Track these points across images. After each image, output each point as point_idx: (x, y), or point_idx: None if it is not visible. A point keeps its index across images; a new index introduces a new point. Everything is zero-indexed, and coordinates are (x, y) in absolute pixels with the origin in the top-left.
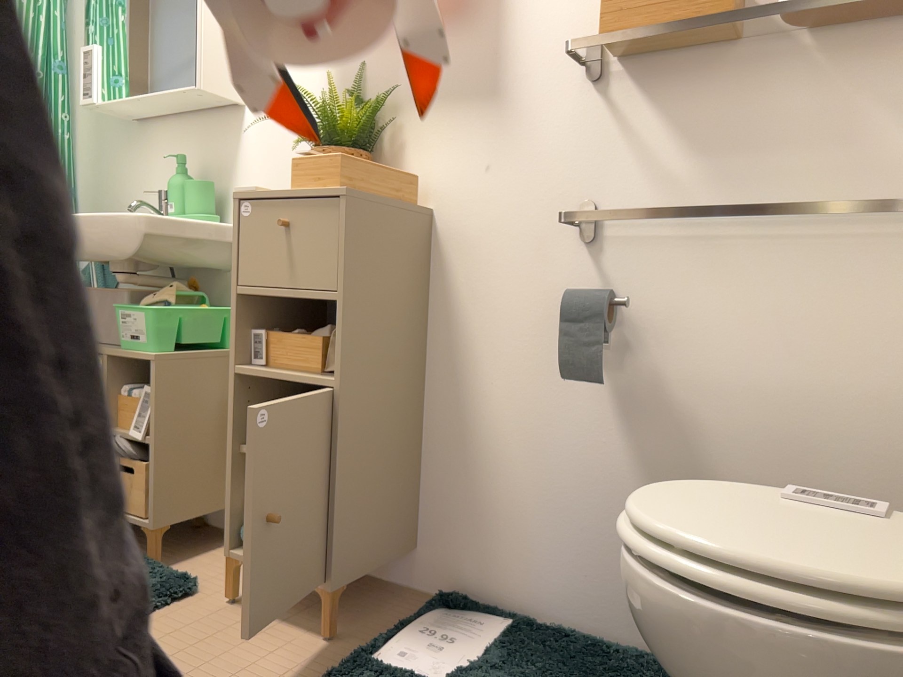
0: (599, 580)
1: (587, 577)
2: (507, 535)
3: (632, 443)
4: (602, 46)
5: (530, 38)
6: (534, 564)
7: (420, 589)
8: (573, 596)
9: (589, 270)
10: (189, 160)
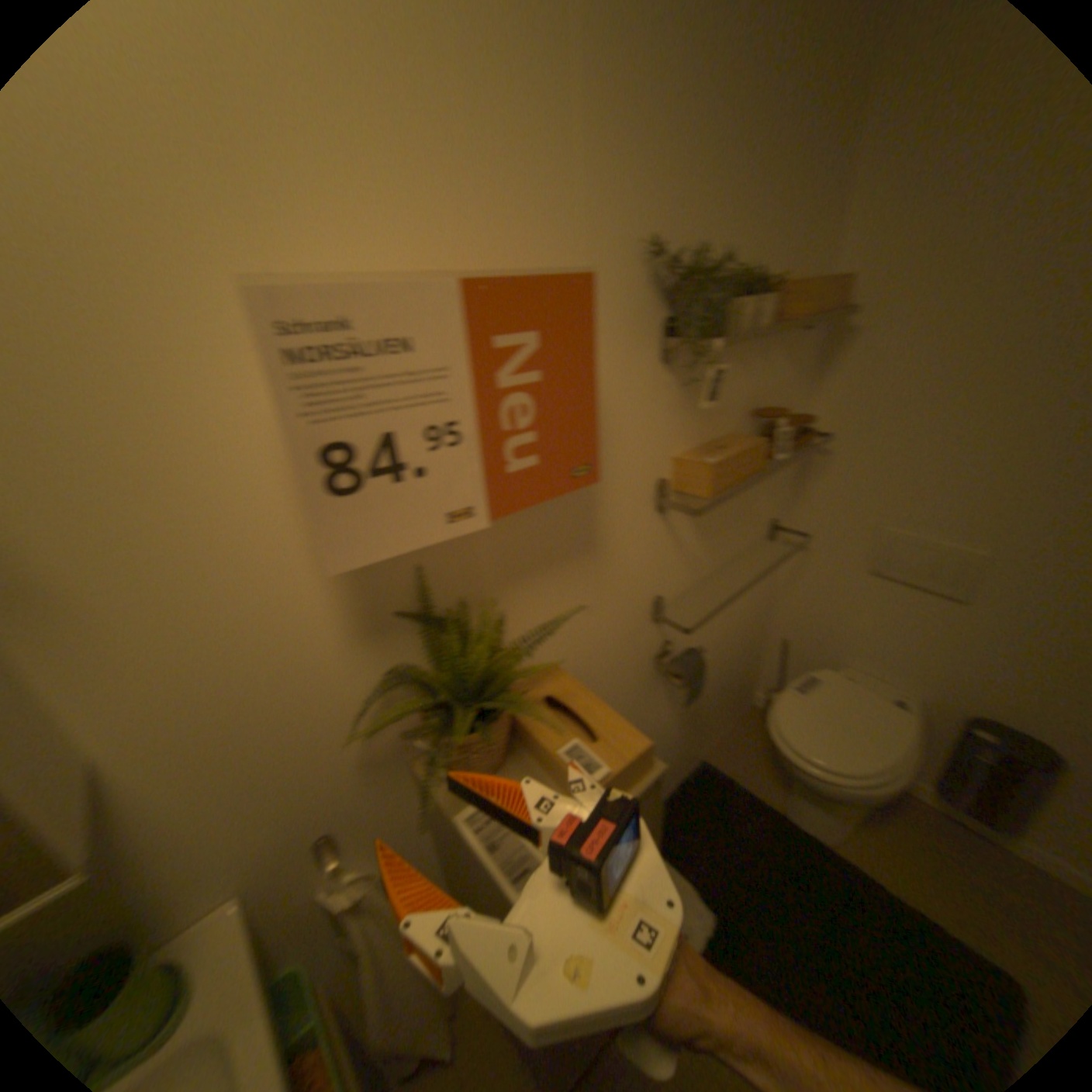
0: None
1: None
2: None
3: (674, 708)
4: (666, 484)
5: (616, 486)
6: None
7: None
8: None
9: (657, 638)
10: None
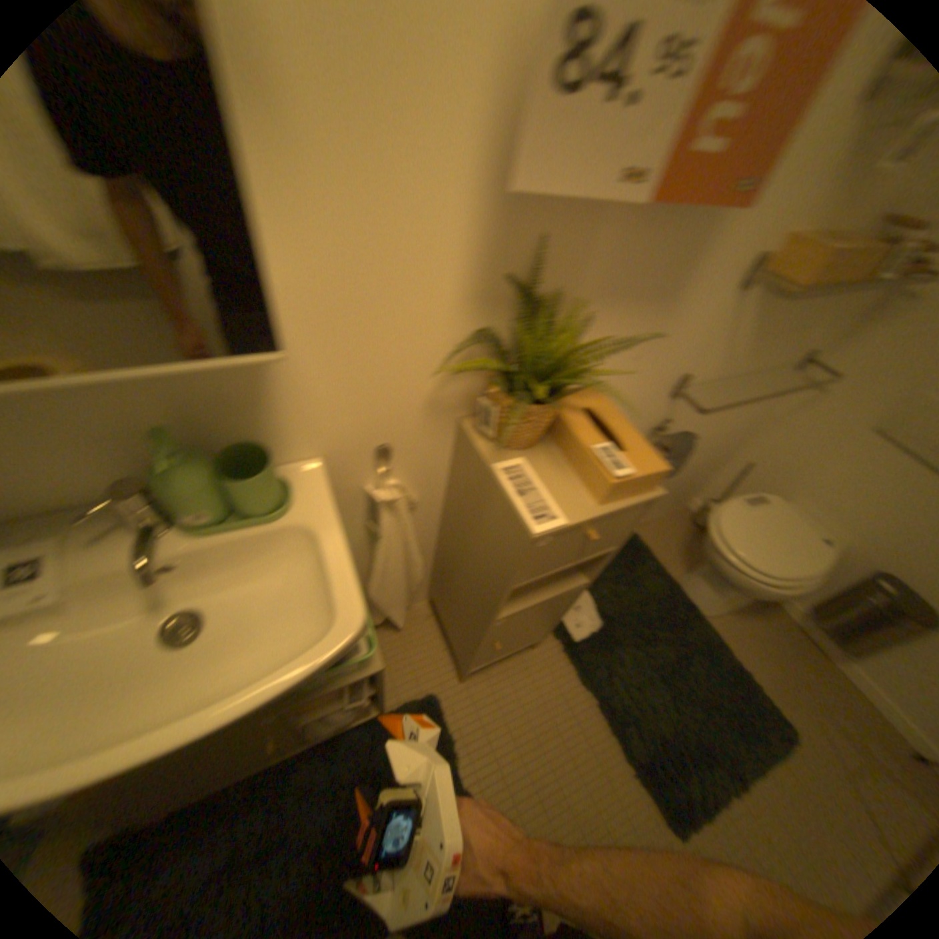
0: None
1: None
2: None
3: None
4: (767, 258)
5: (730, 237)
6: None
7: None
8: None
9: (665, 412)
10: (100, 393)
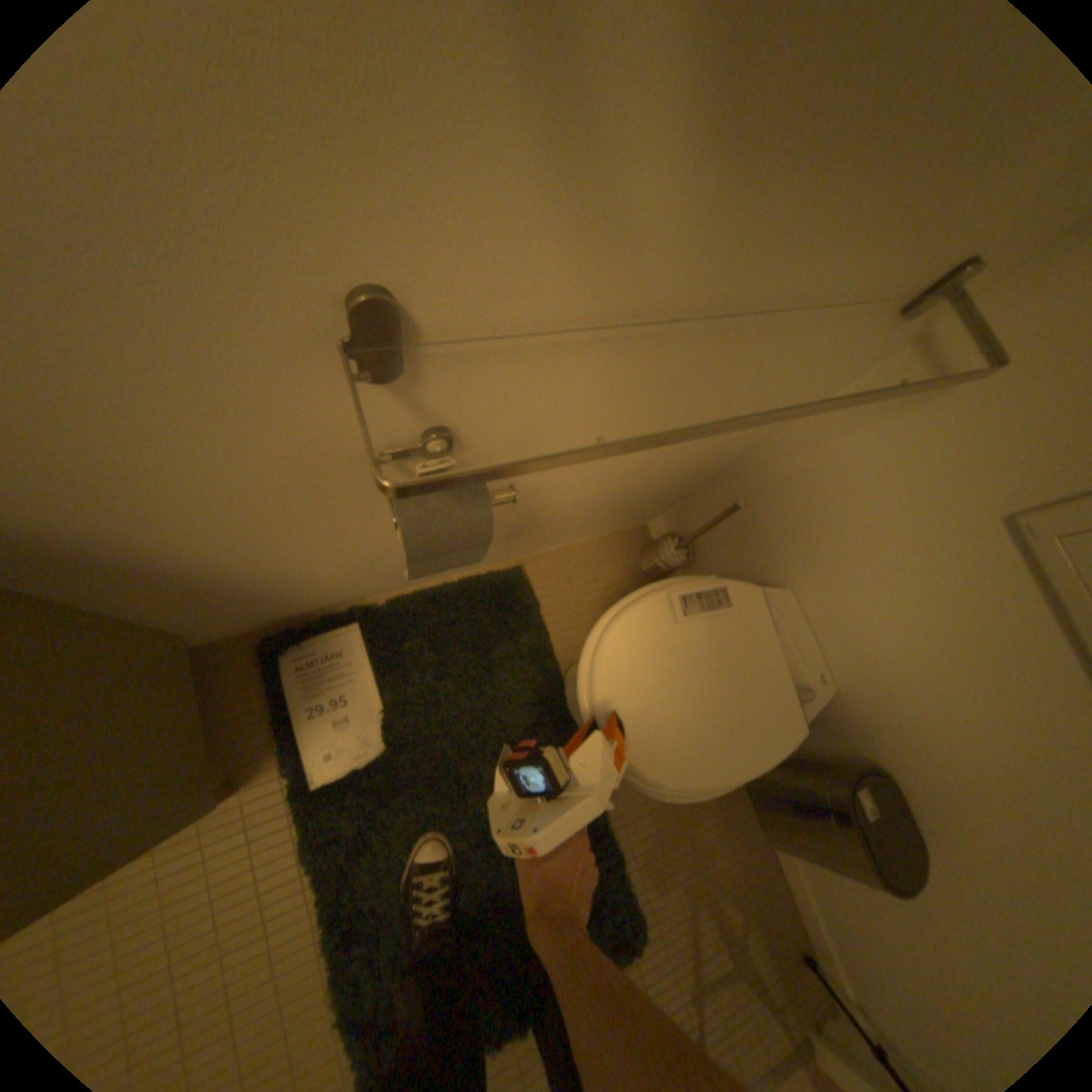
0: None
1: None
2: (314, 592)
3: None
4: None
5: None
6: (354, 587)
7: (215, 639)
8: (400, 581)
9: (389, 404)
10: None
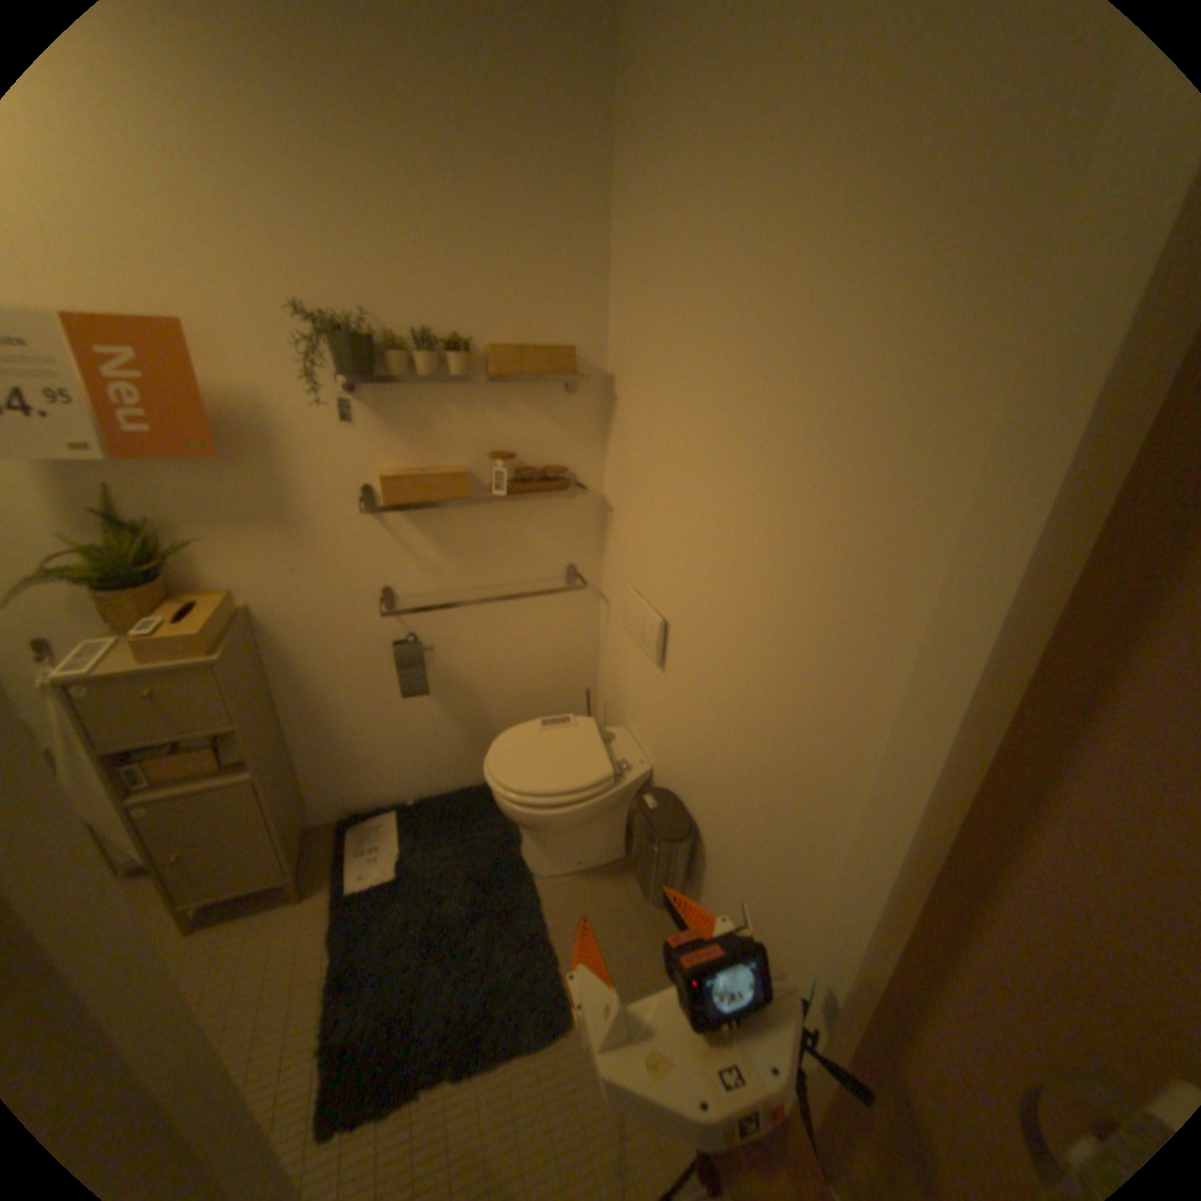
0: (434, 770)
1: (427, 771)
2: (373, 774)
3: (440, 705)
4: (373, 491)
5: (307, 479)
6: (394, 779)
7: (316, 826)
8: (421, 783)
9: (395, 626)
10: None
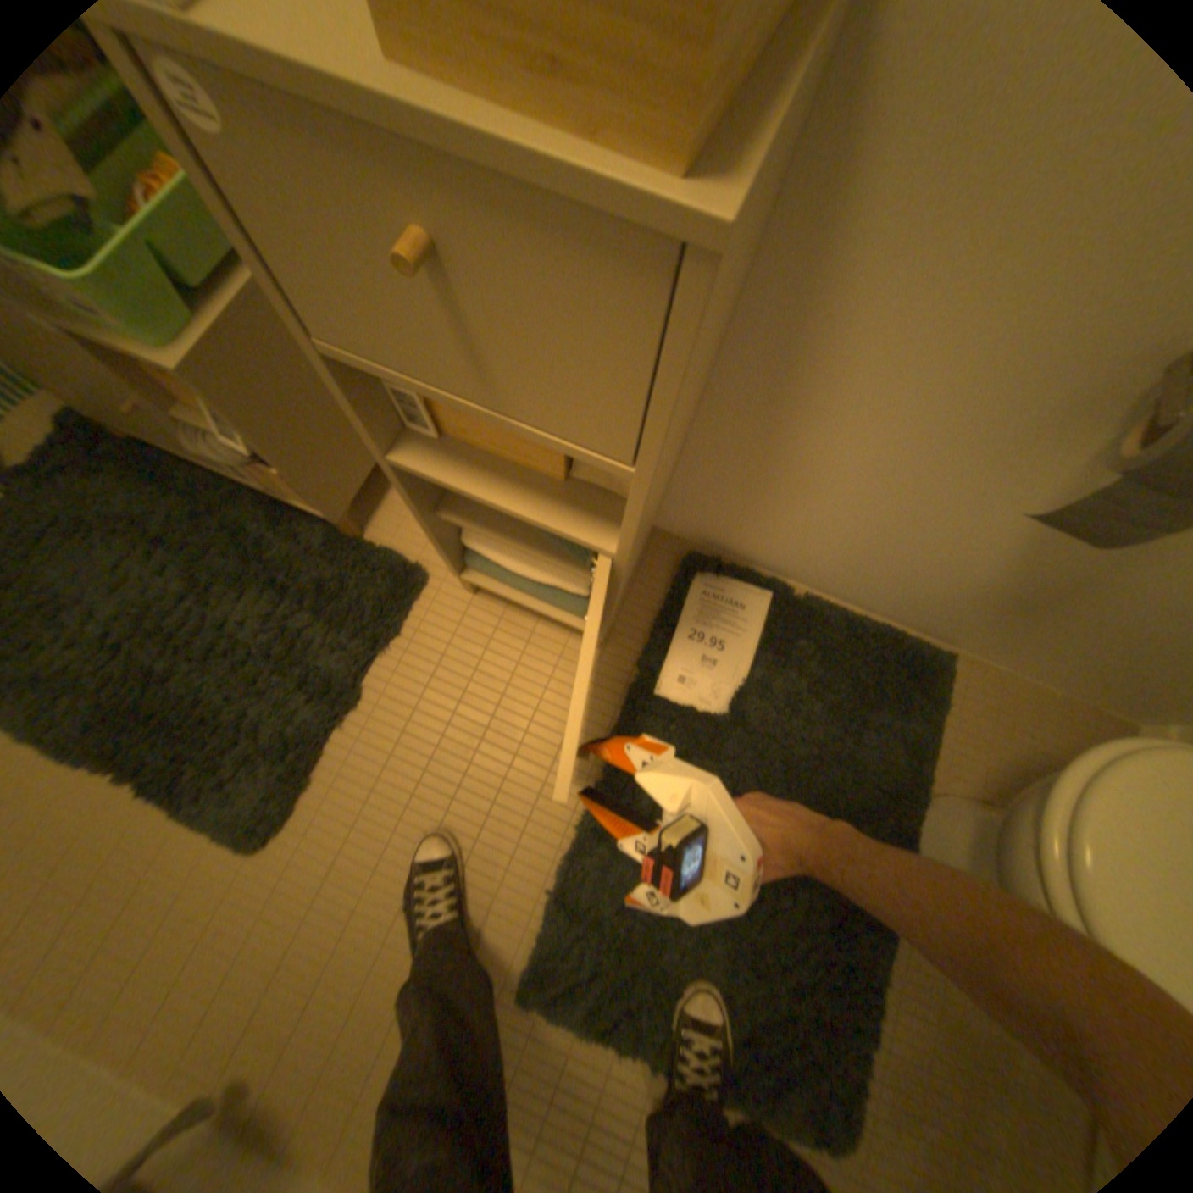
0: (883, 584)
1: (871, 578)
2: (789, 531)
3: (1043, 530)
4: None
5: None
6: (812, 555)
7: (662, 528)
8: (844, 581)
9: None
10: None
